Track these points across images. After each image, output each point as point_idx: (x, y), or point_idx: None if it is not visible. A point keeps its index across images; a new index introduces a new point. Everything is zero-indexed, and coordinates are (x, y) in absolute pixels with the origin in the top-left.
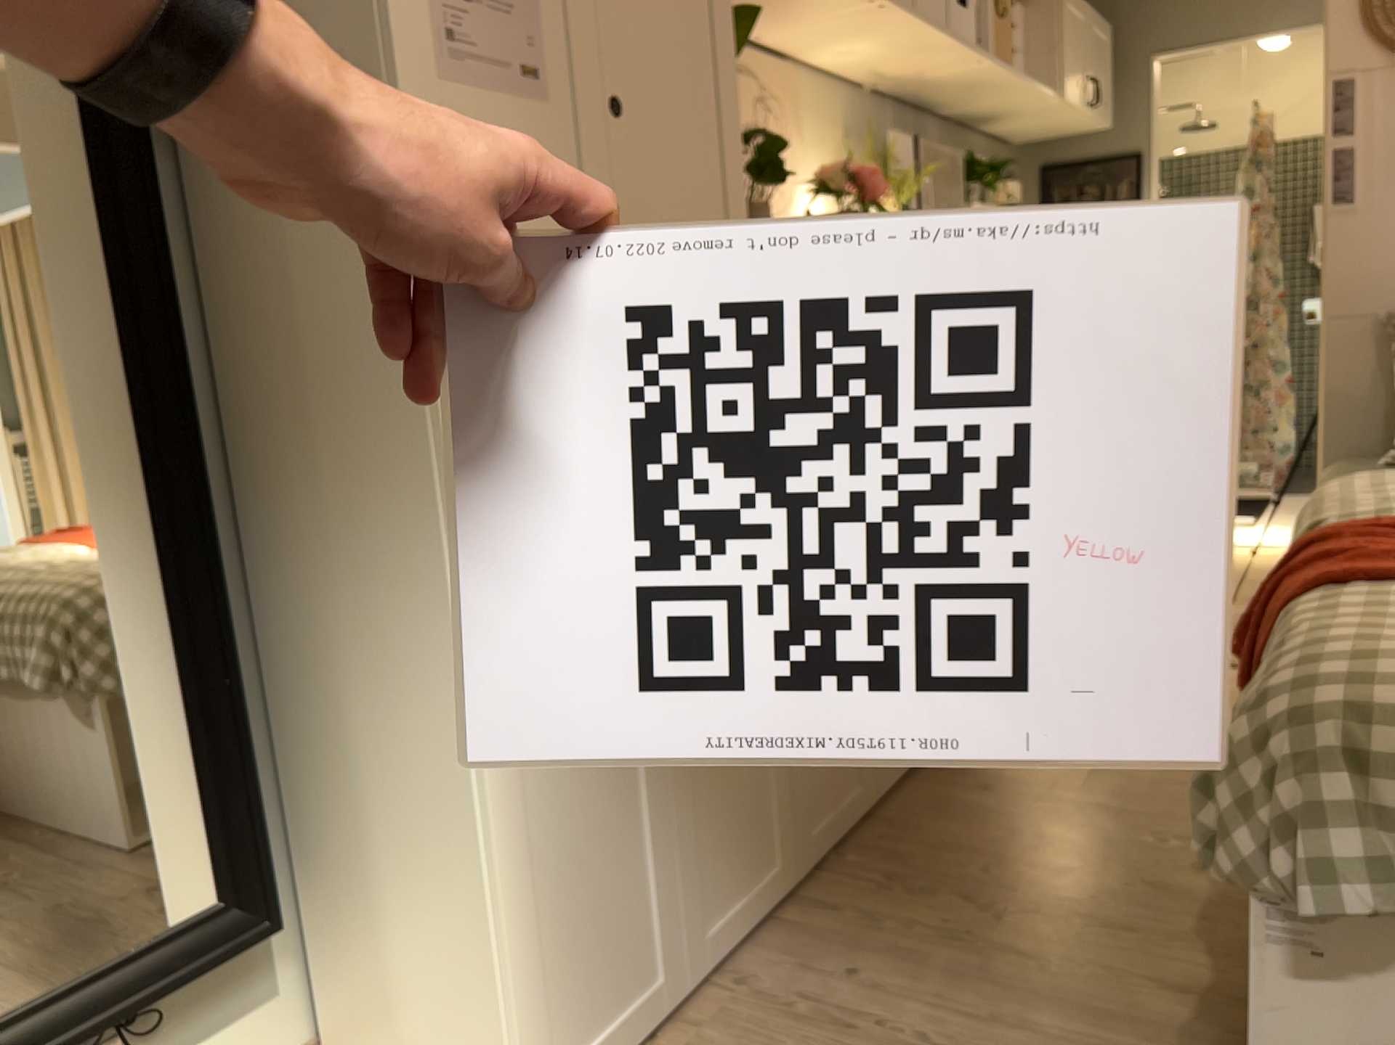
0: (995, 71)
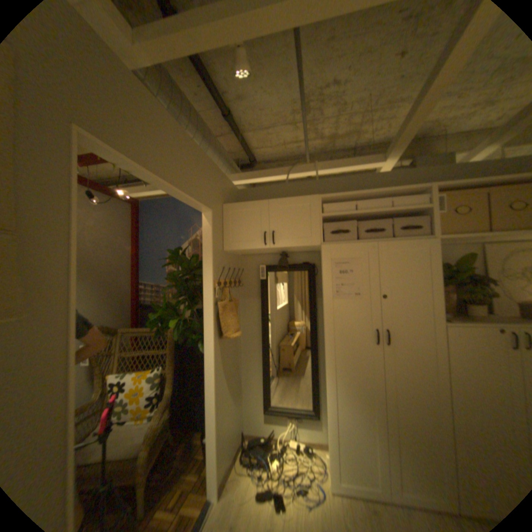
0: None
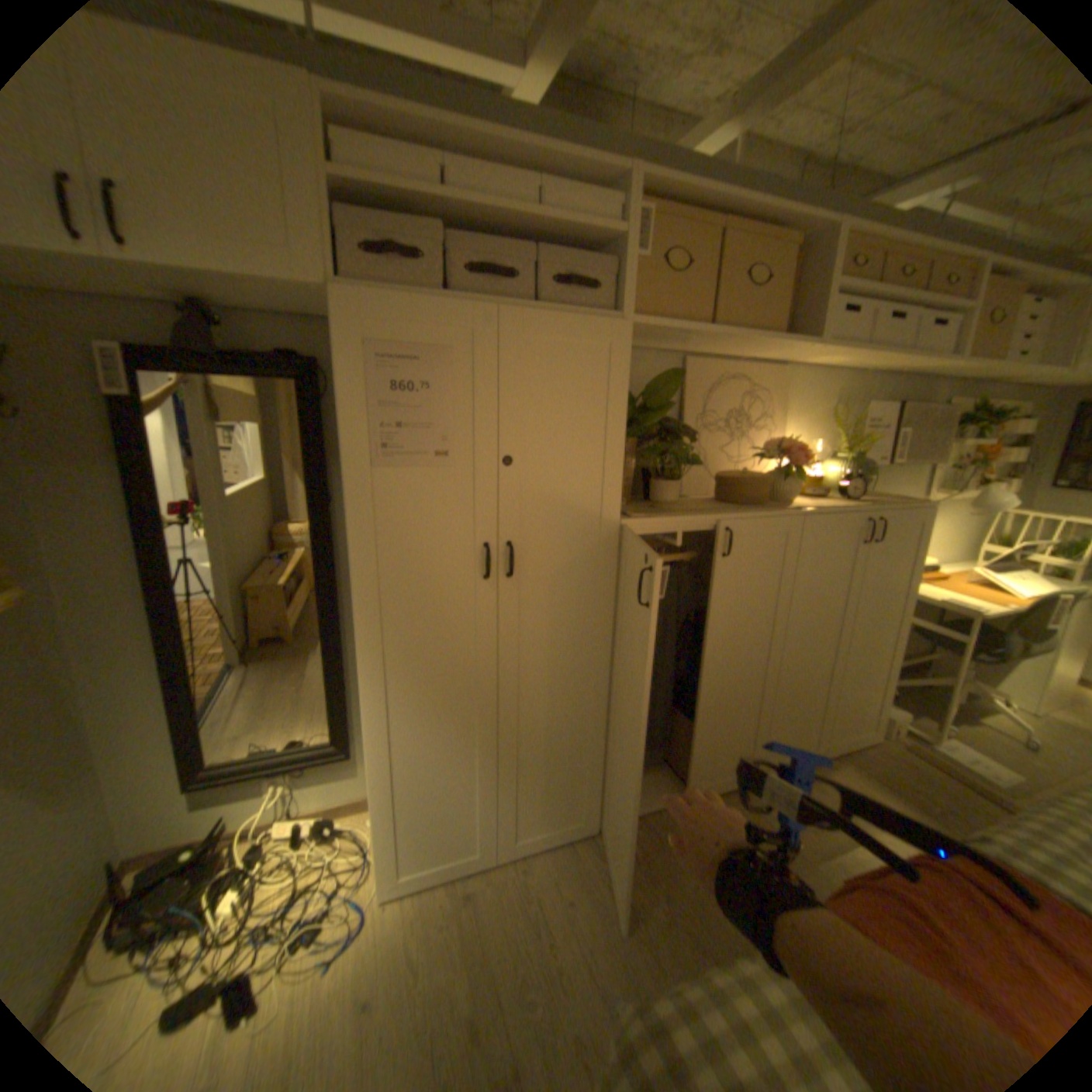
0: (975, 366)
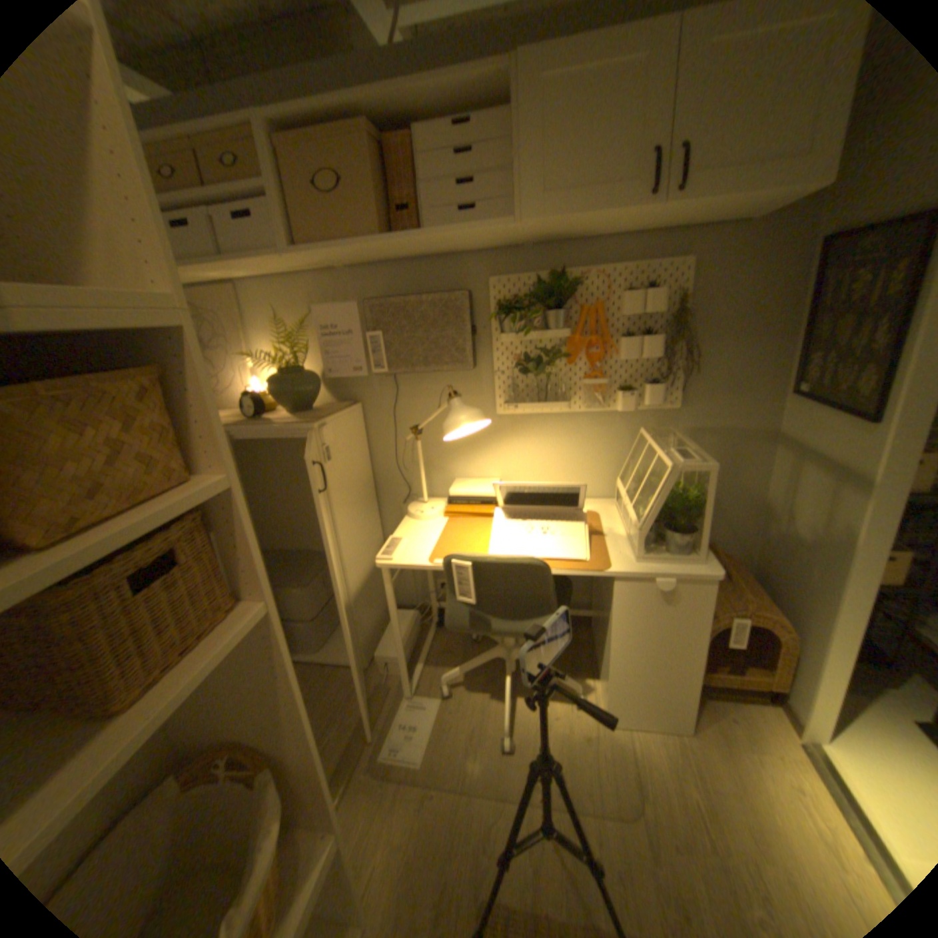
0: (324, 249)
